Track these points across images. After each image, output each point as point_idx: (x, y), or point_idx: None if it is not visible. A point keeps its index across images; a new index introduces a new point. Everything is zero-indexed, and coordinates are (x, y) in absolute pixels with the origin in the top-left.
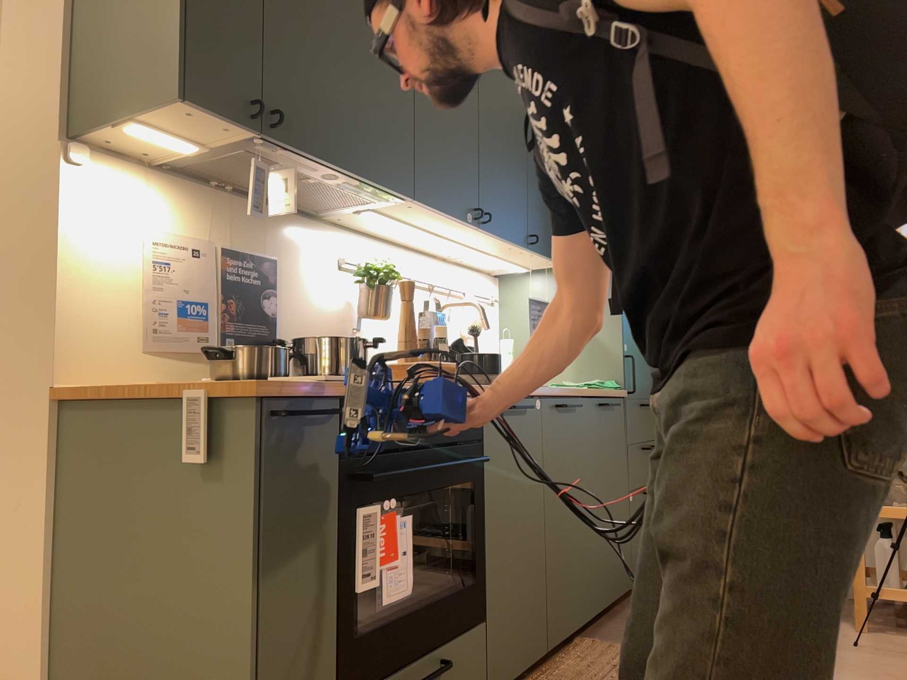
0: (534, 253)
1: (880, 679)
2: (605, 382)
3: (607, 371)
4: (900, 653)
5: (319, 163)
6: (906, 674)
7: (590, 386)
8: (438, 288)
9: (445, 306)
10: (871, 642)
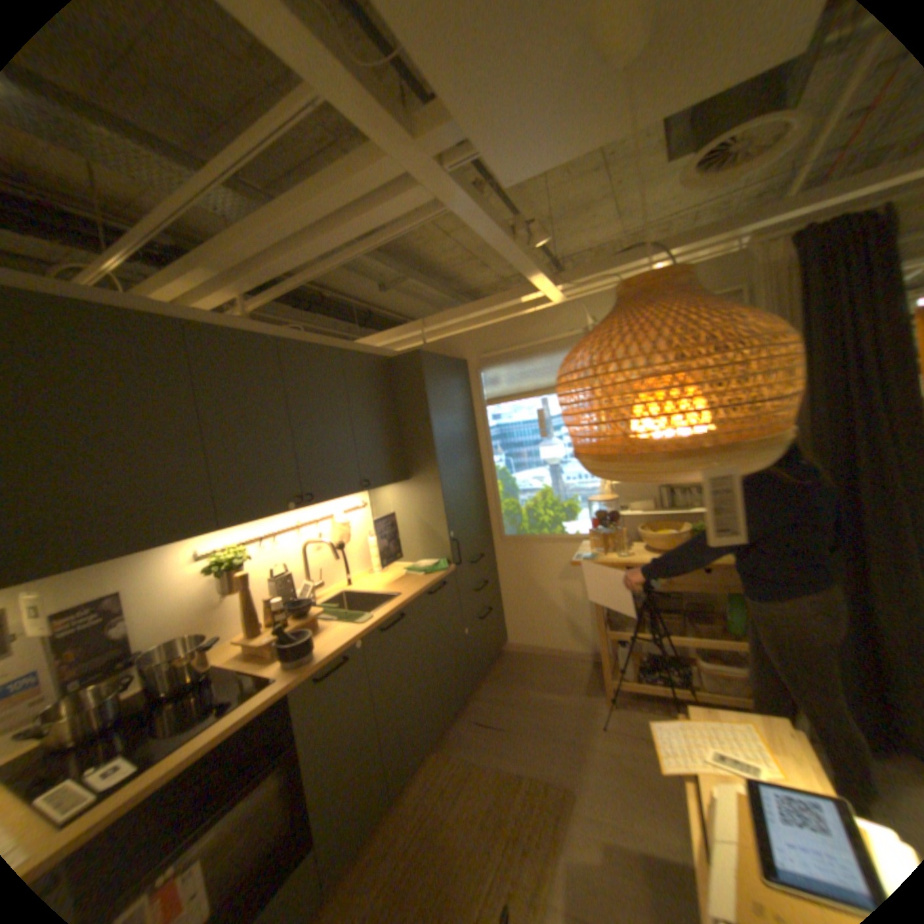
0: (371, 489)
1: (611, 779)
2: (438, 563)
3: (440, 553)
4: (630, 737)
5: (85, 566)
6: (628, 768)
7: (425, 573)
8: (306, 524)
9: (307, 543)
10: (614, 725)
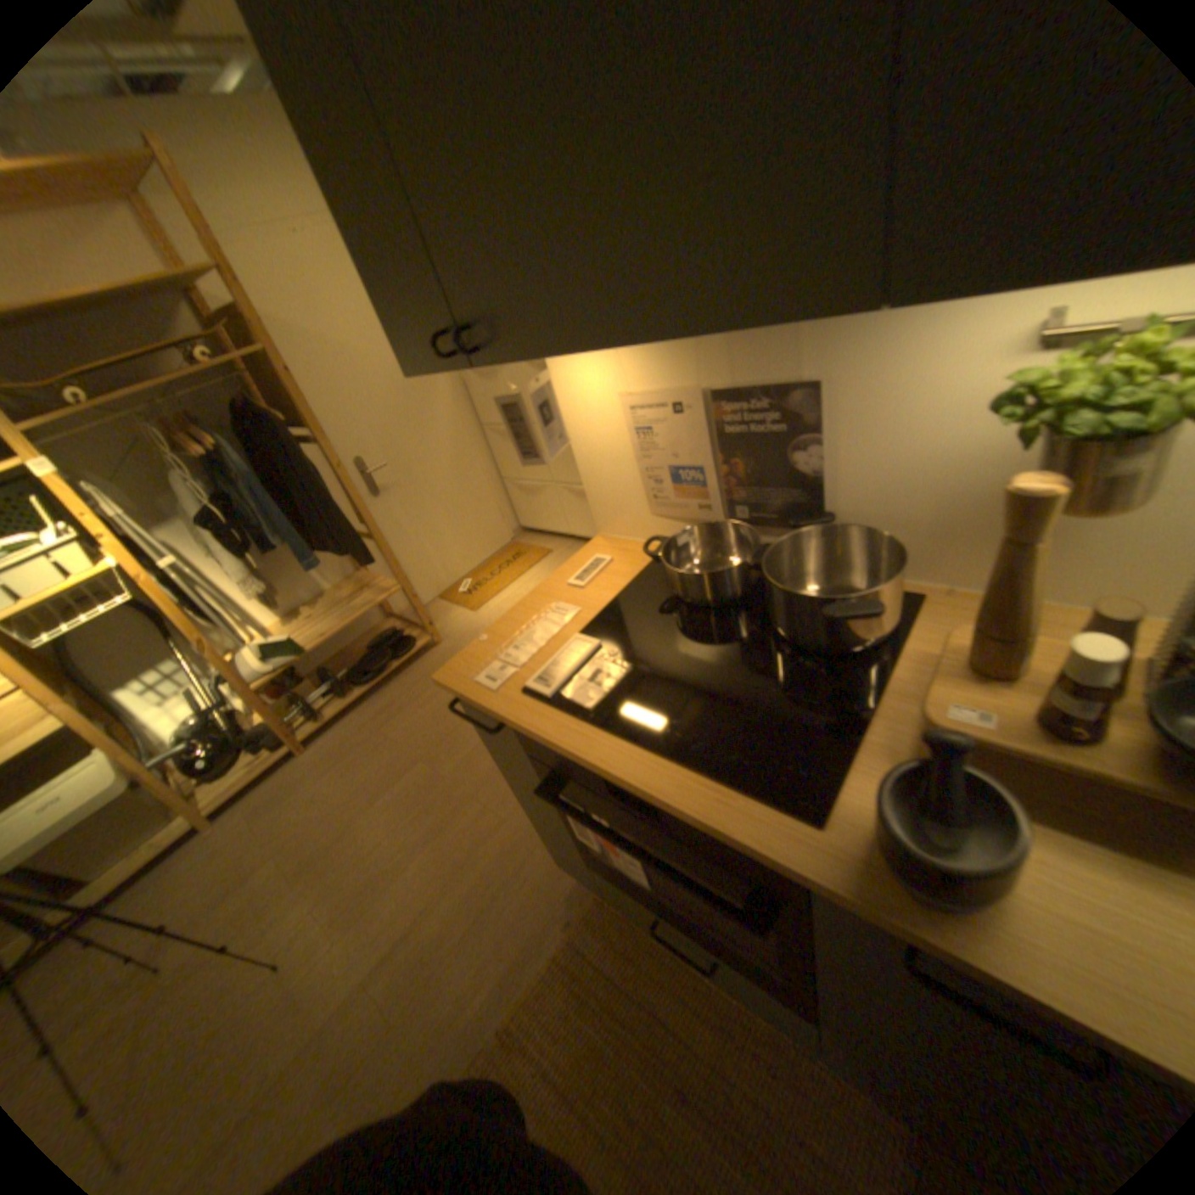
0: None
1: None
2: None
3: None
4: None
5: (579, 348)
6: None
7: None
8: None
9: None
10: None
